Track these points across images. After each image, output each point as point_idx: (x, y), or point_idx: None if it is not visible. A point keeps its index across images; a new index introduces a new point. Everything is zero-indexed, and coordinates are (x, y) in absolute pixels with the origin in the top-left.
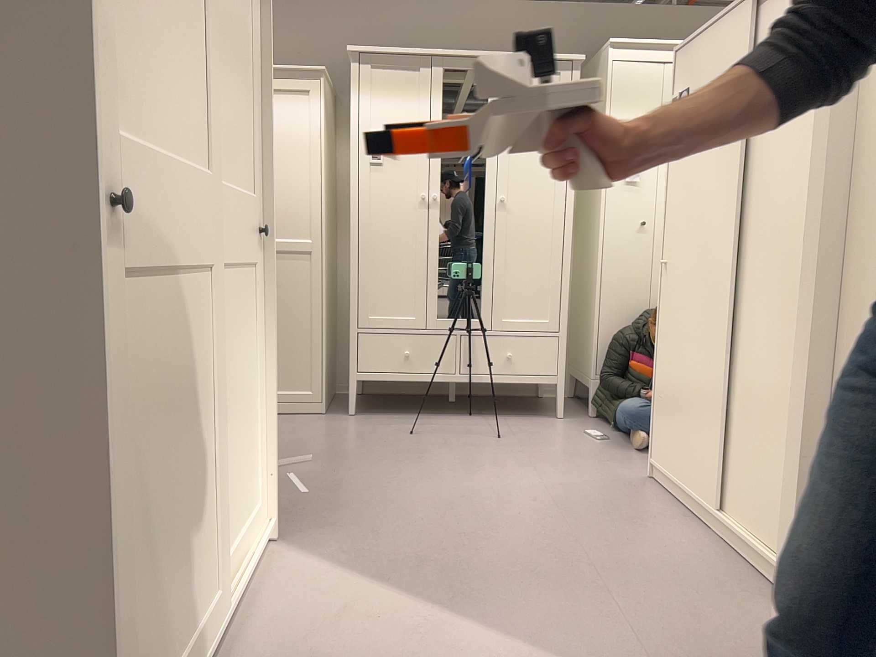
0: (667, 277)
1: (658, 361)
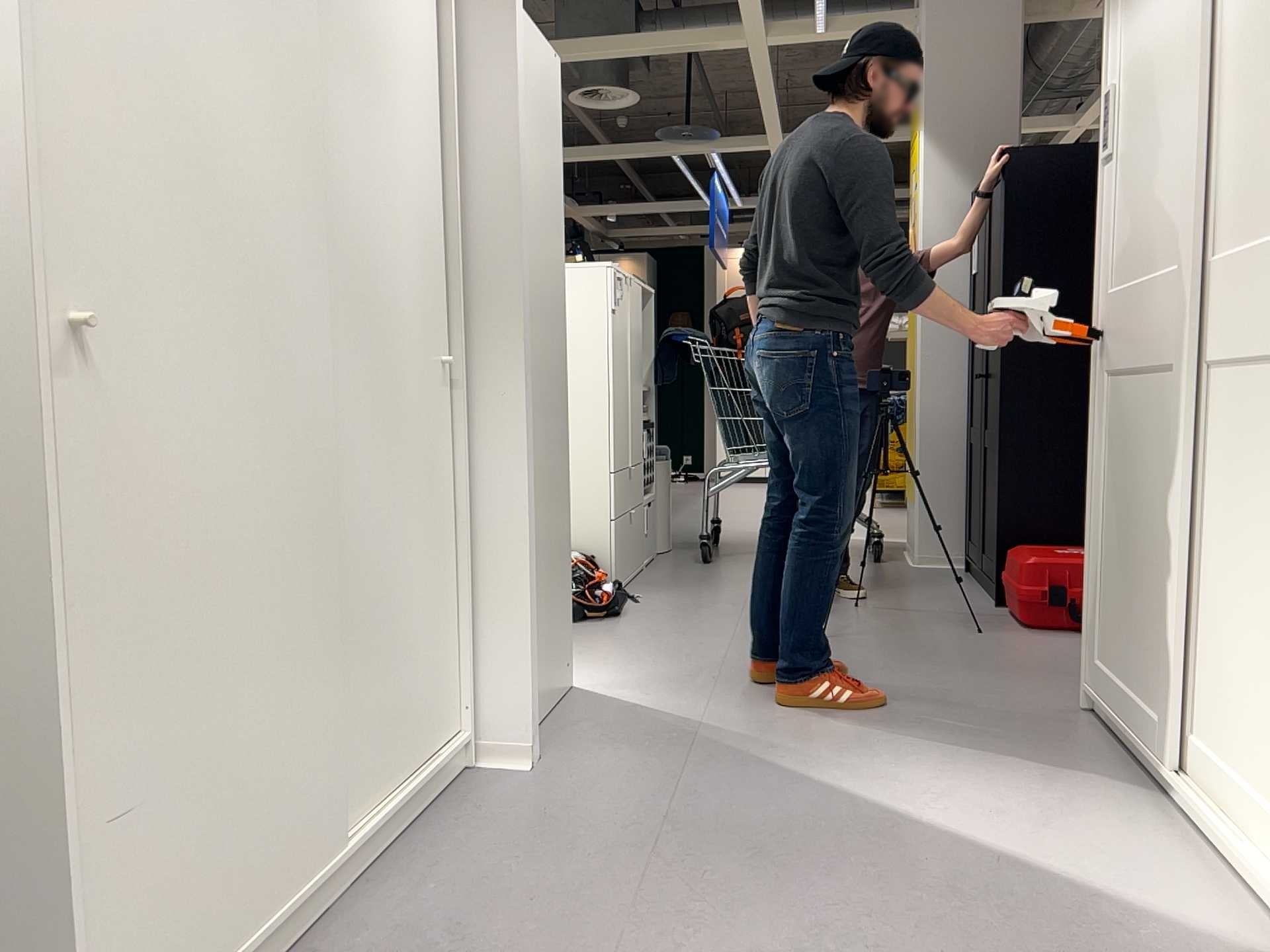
0: (88, 376)
1: (79, 708)
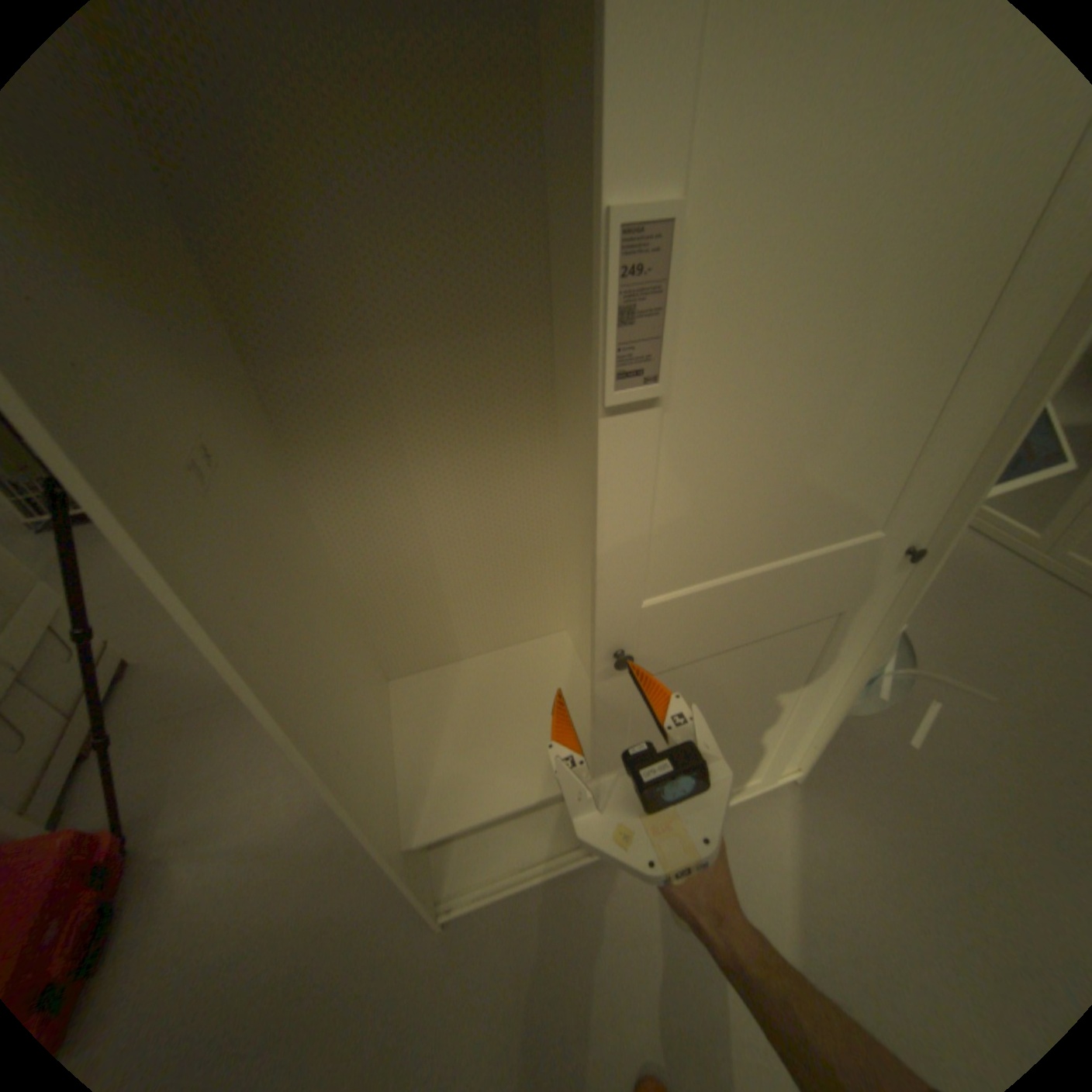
0: None
1: None
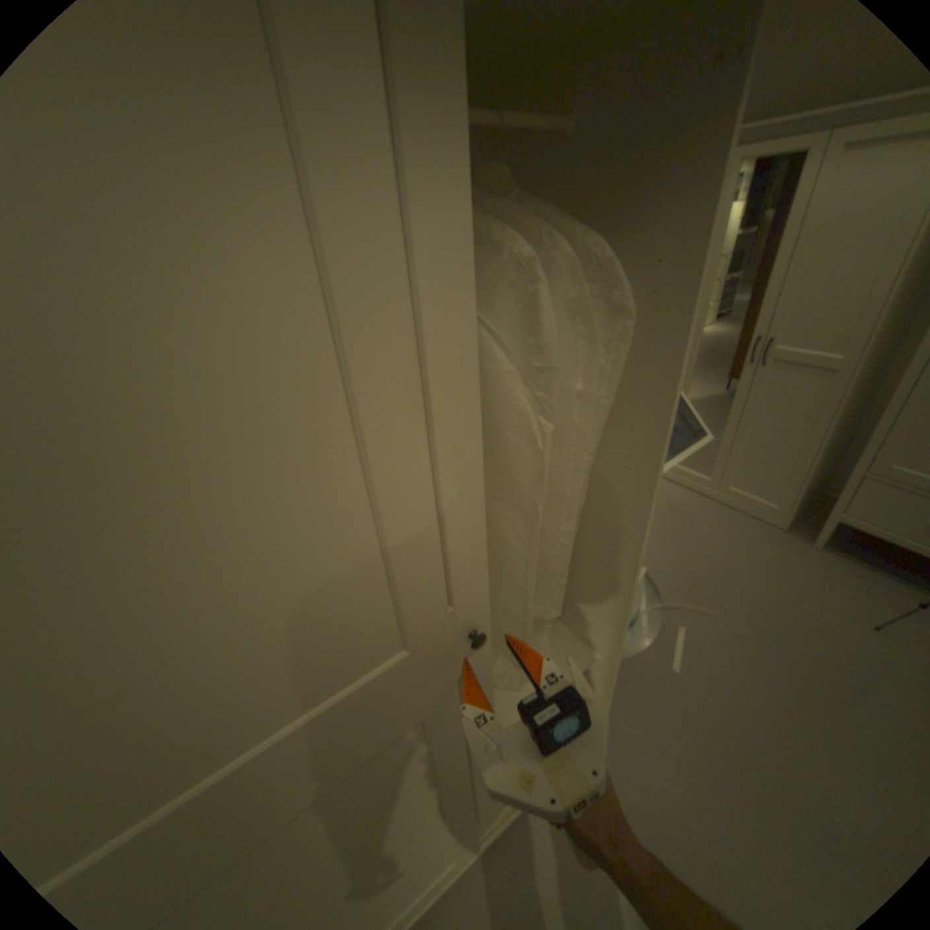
0: None
1: None
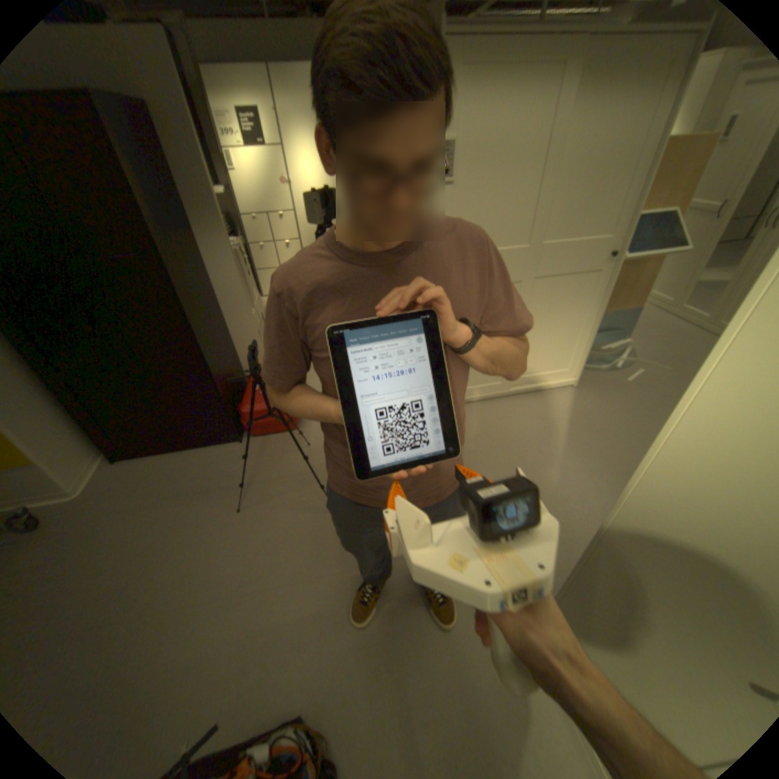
0: None
1: None
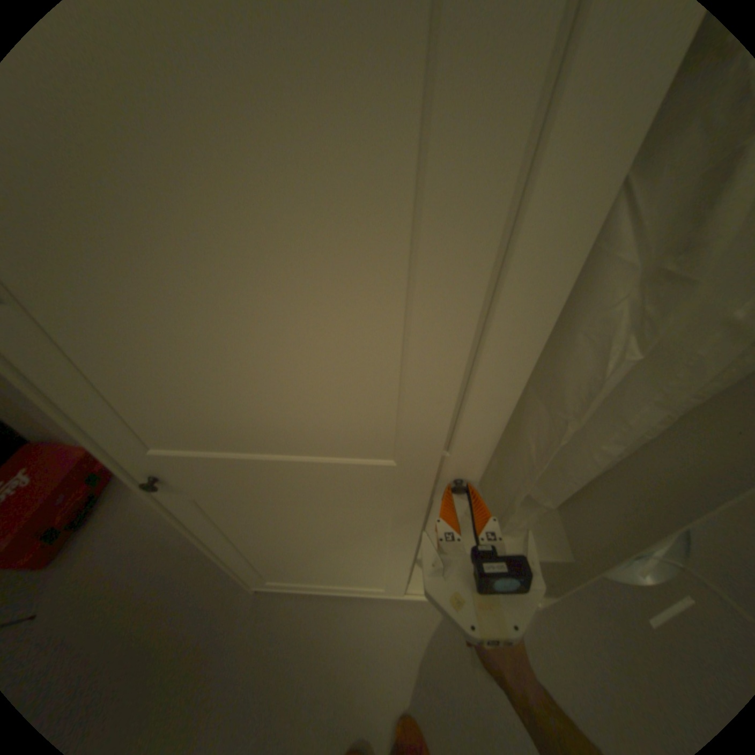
0: None
1: None
